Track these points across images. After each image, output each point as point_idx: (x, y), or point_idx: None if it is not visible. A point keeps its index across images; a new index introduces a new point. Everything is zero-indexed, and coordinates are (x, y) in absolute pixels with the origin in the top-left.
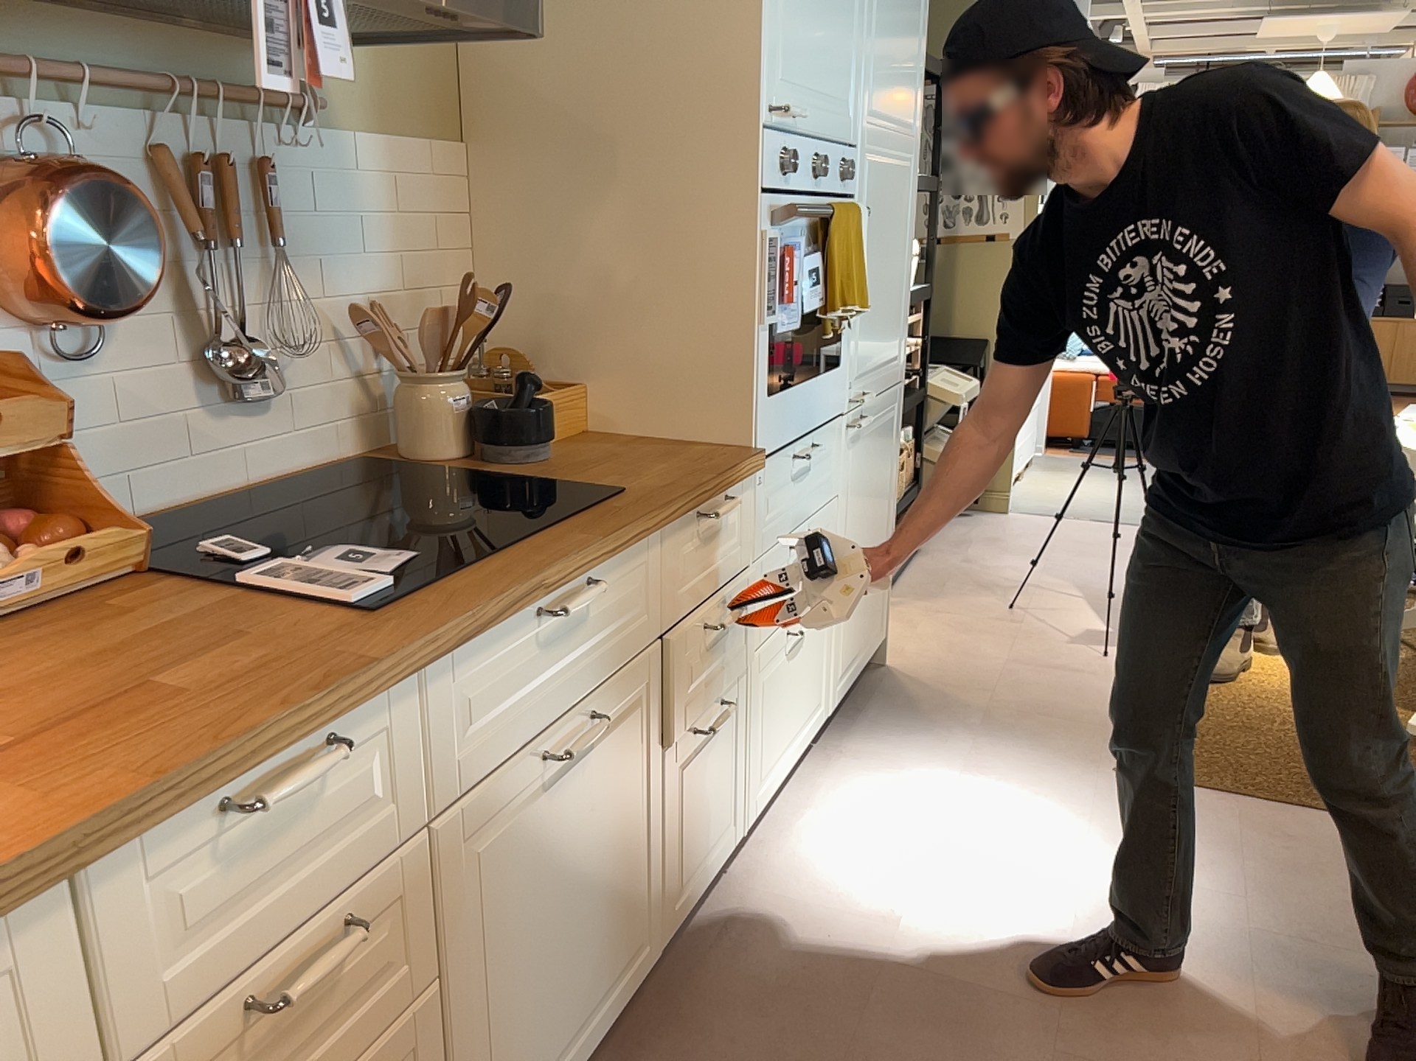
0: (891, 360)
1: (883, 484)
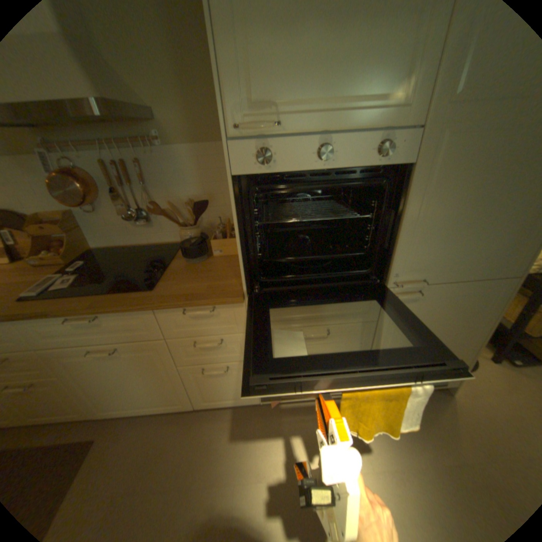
0: (492, 264)
1: (462, 326)
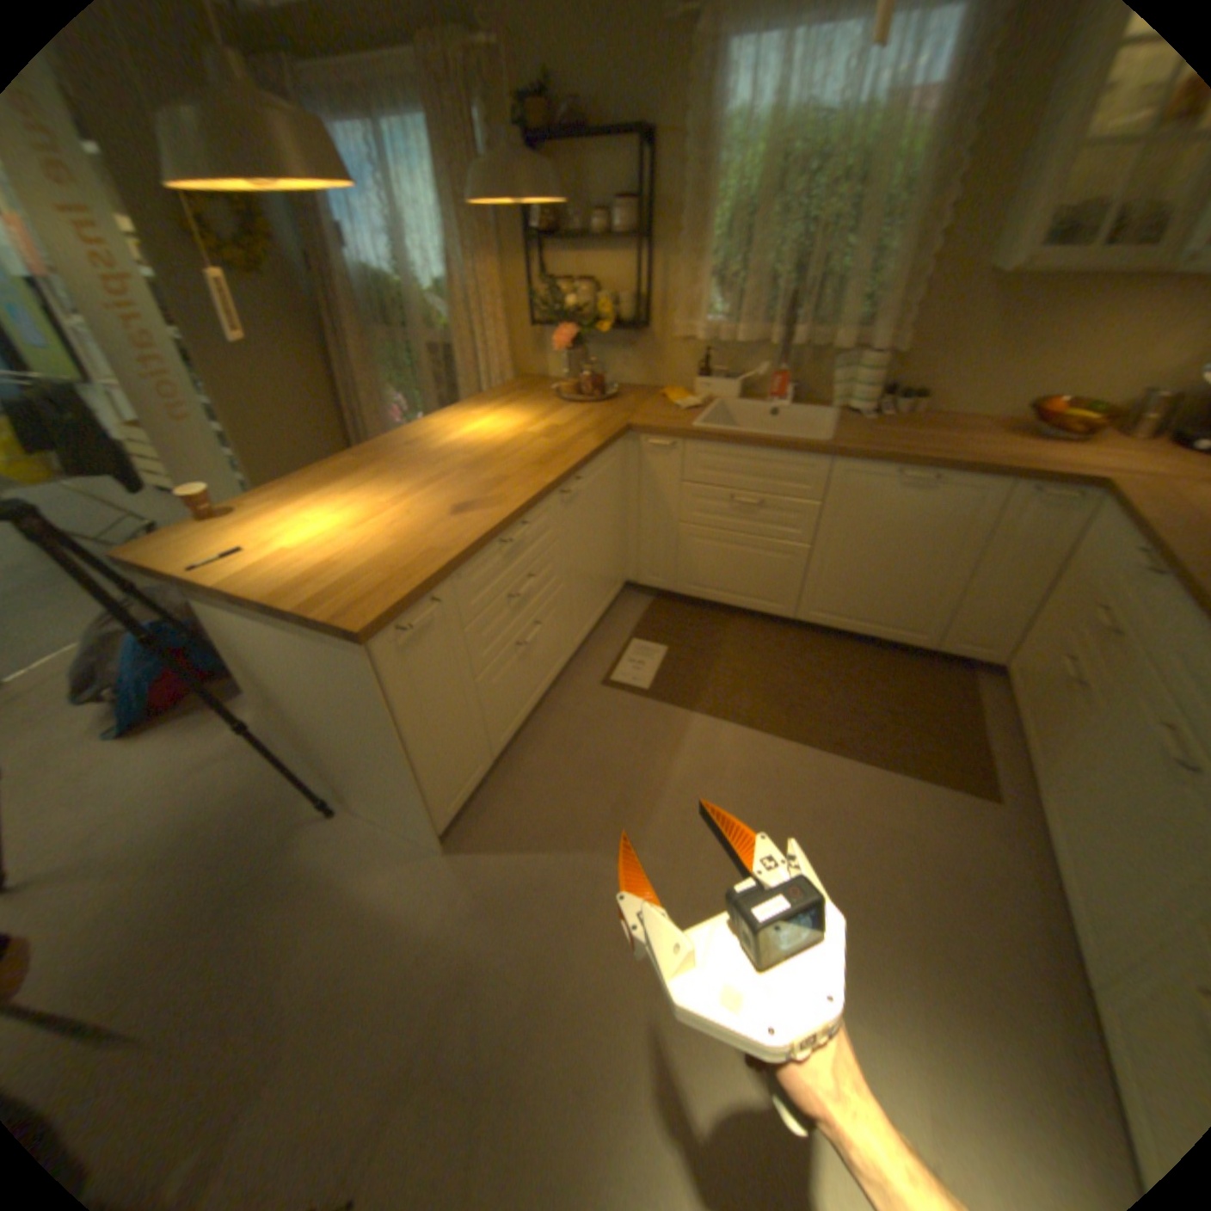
0: None
1: None
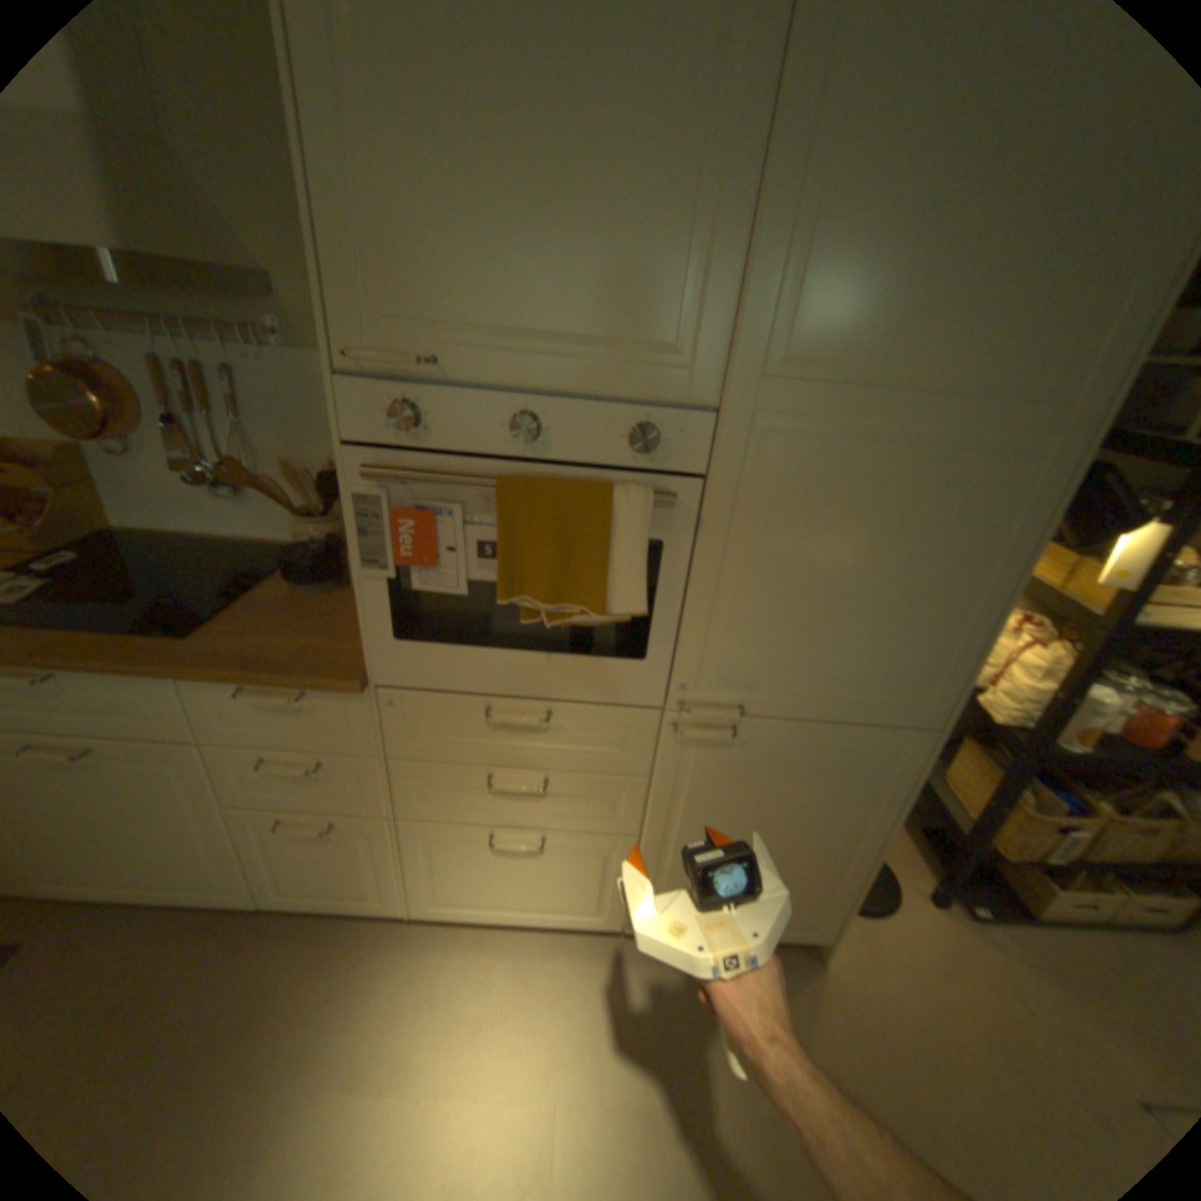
0: (879, 697)
1: (829, 816)
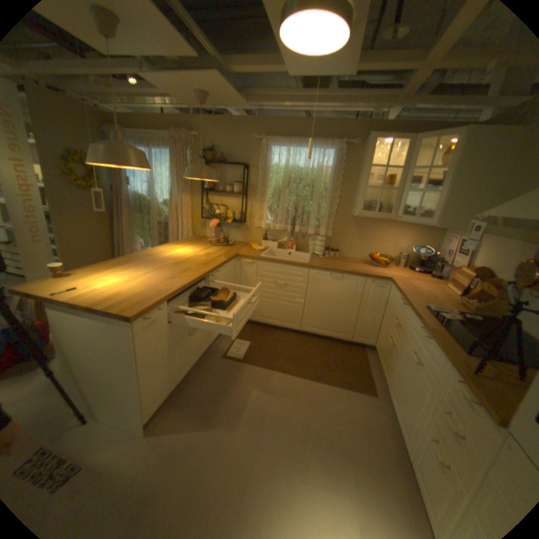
0: None
1: None
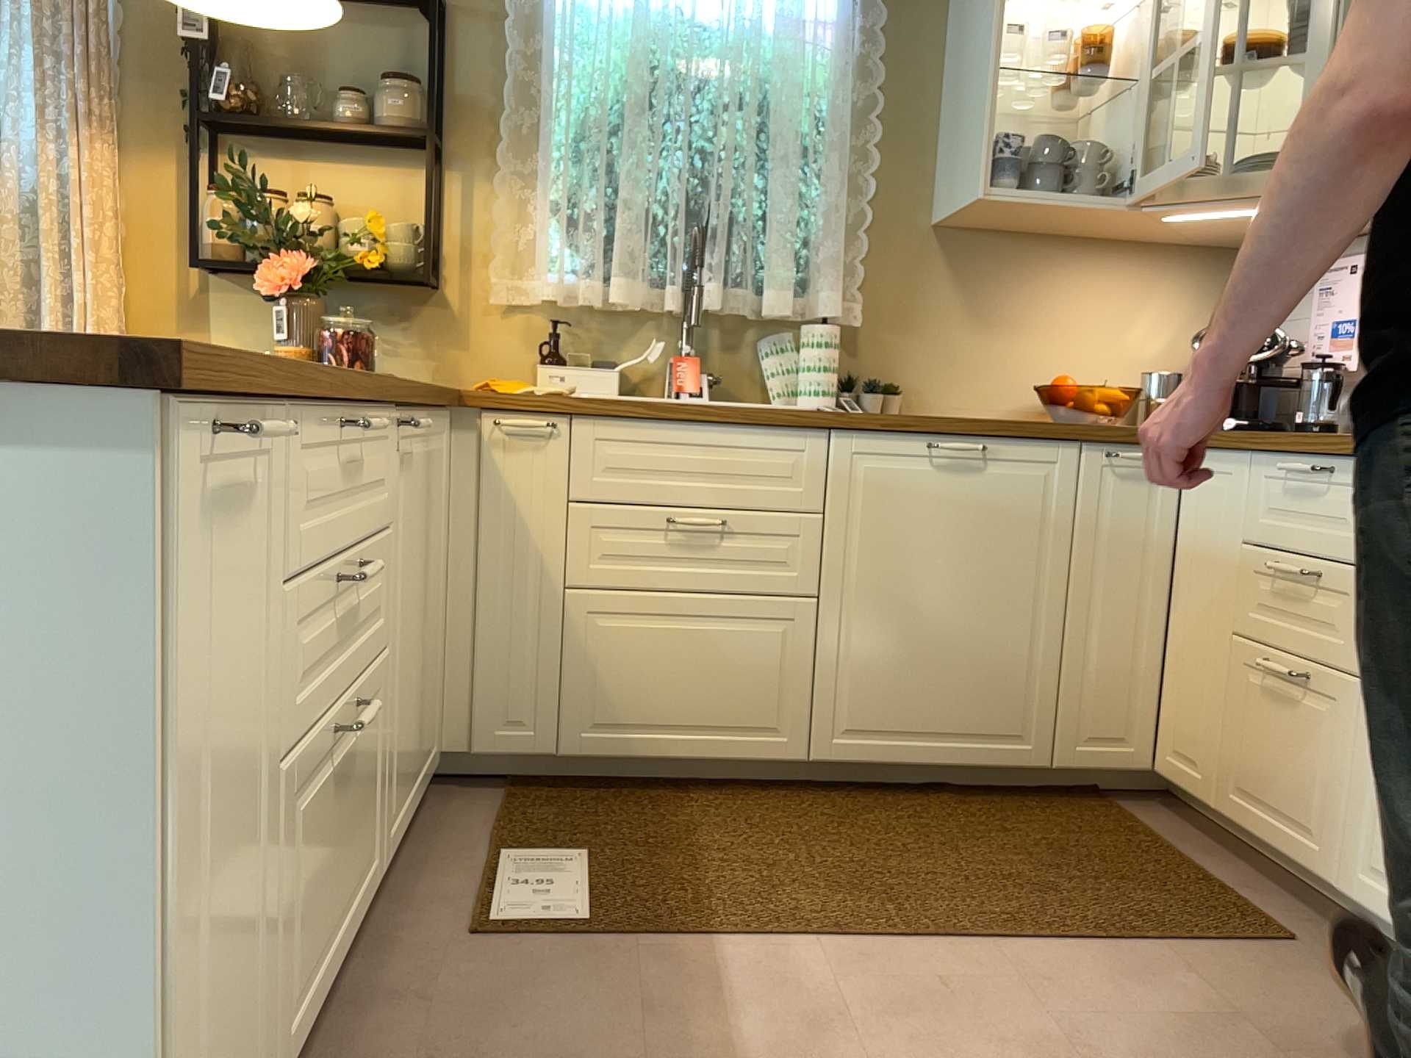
0: None
1: None
